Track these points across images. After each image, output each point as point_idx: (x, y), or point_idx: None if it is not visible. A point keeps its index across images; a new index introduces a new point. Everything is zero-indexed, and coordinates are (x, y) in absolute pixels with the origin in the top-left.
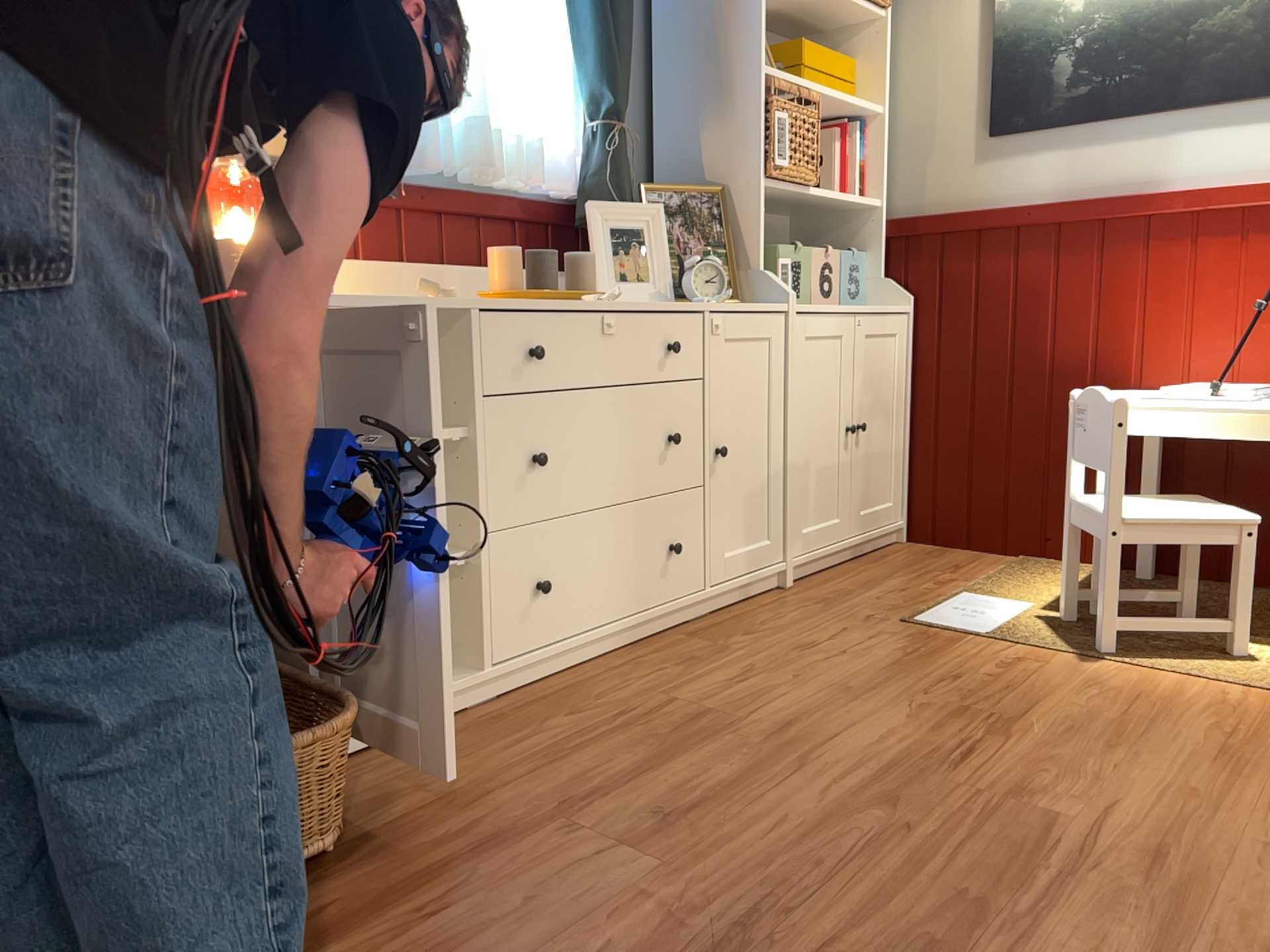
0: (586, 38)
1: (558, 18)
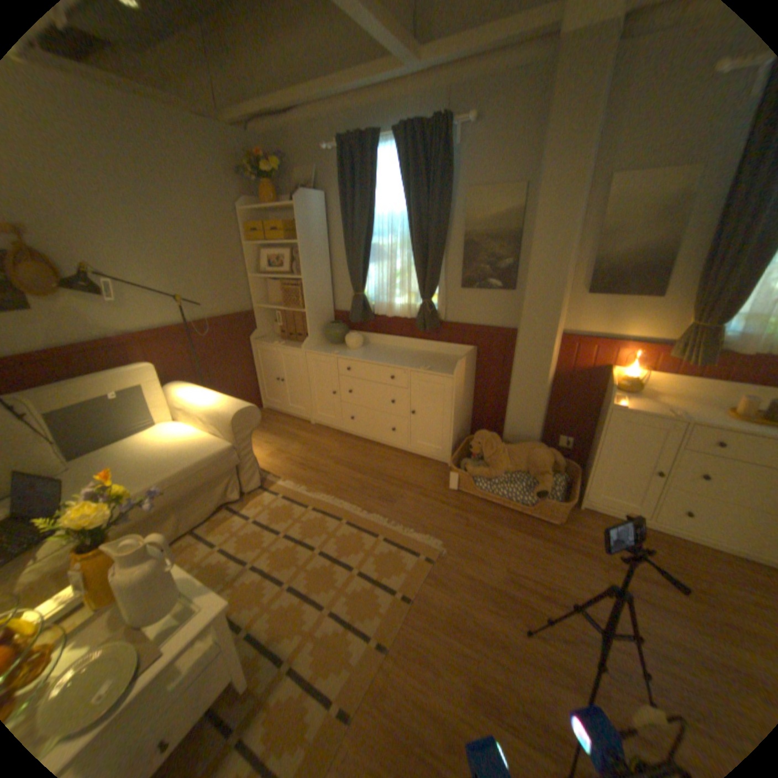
0: None
1: None
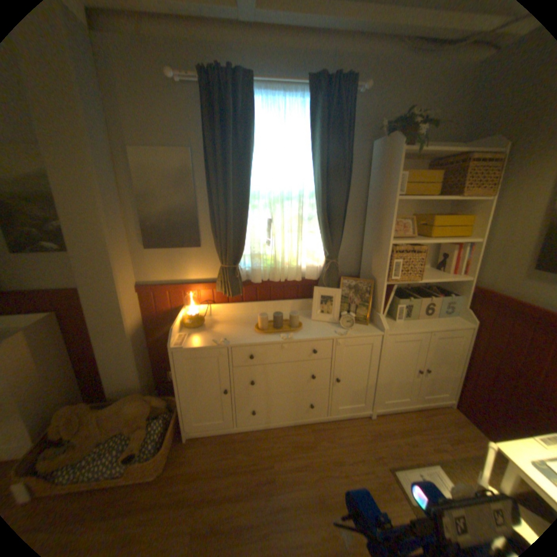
0: (321, 233)
1: (314, 225)
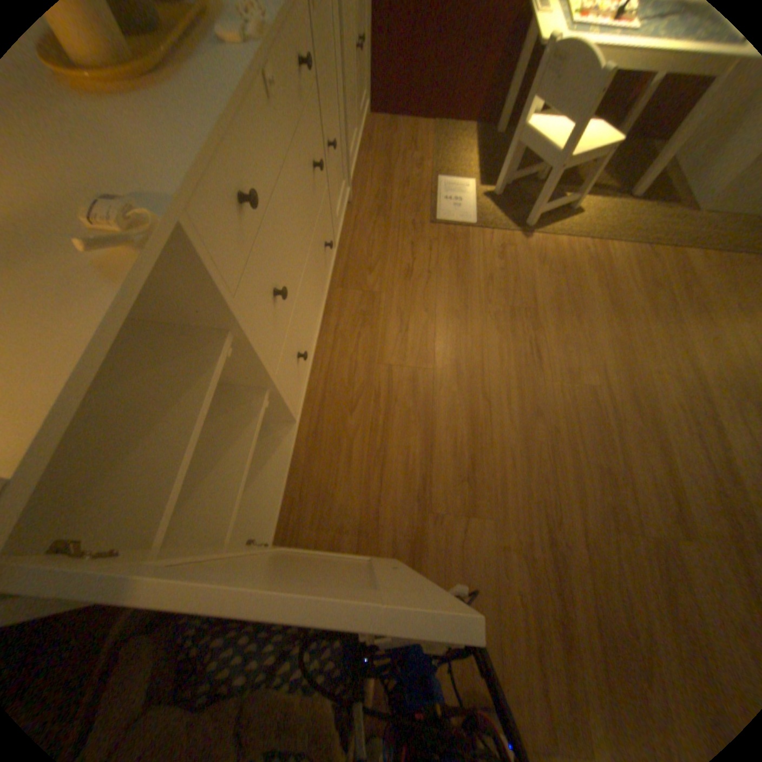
0: None
1: None
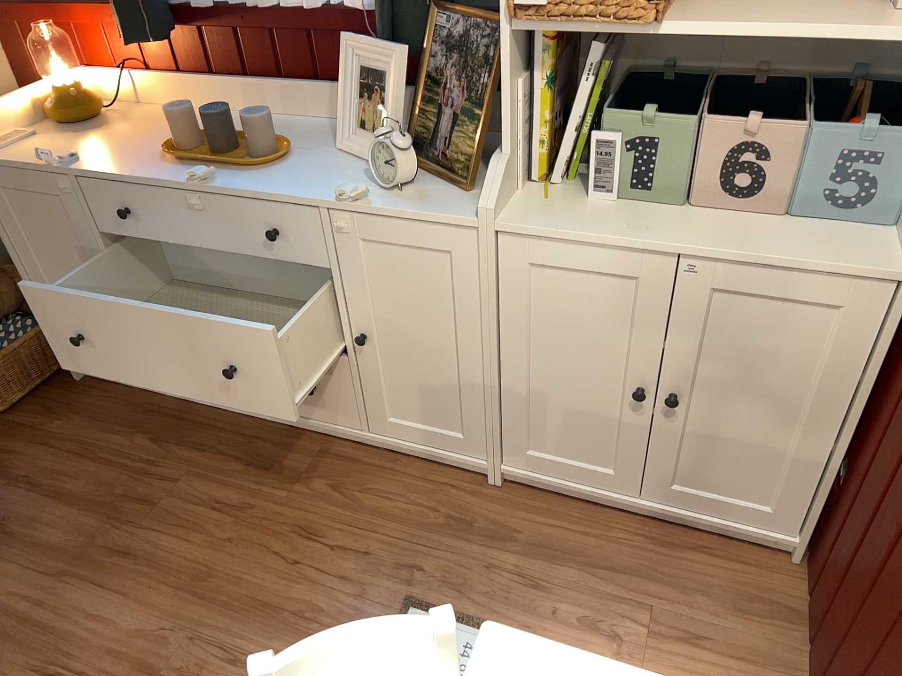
0: None
1: None
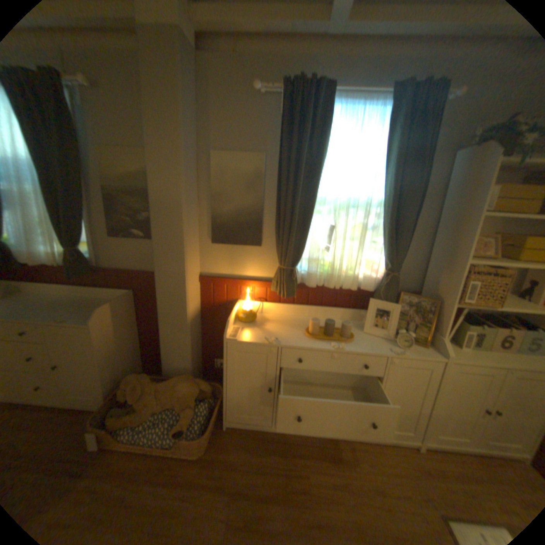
0: (386, 243)
1: (379, 235)
